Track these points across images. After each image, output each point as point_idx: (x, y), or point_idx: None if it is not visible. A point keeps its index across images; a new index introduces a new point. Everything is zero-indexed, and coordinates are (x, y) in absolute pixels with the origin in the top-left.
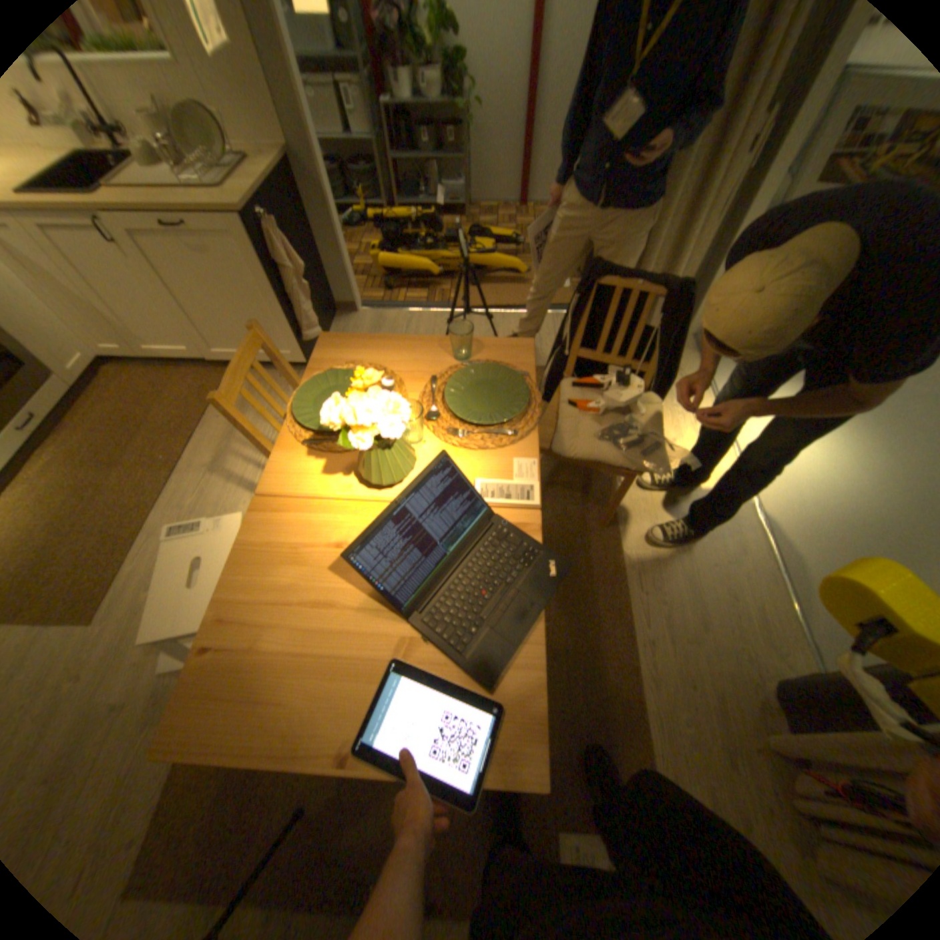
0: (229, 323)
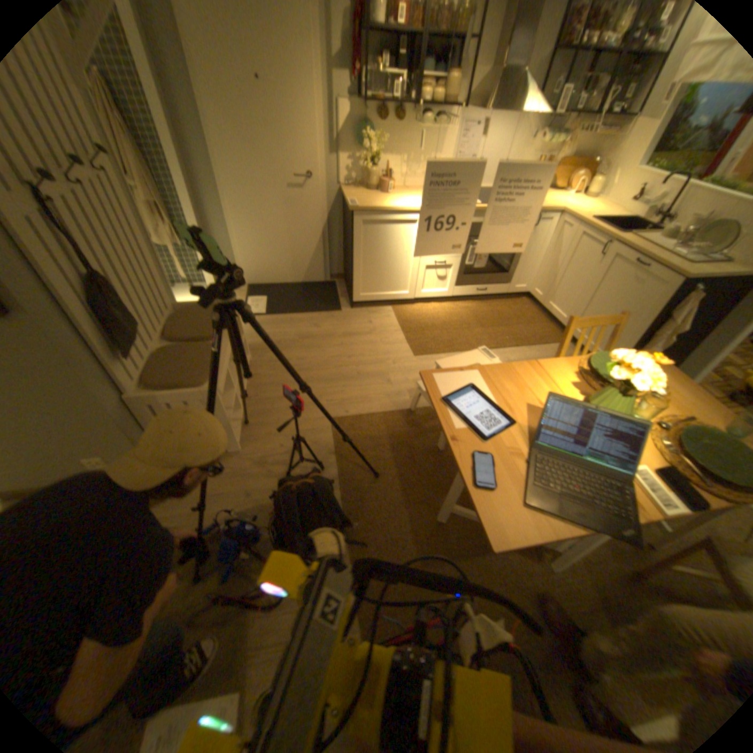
0: None
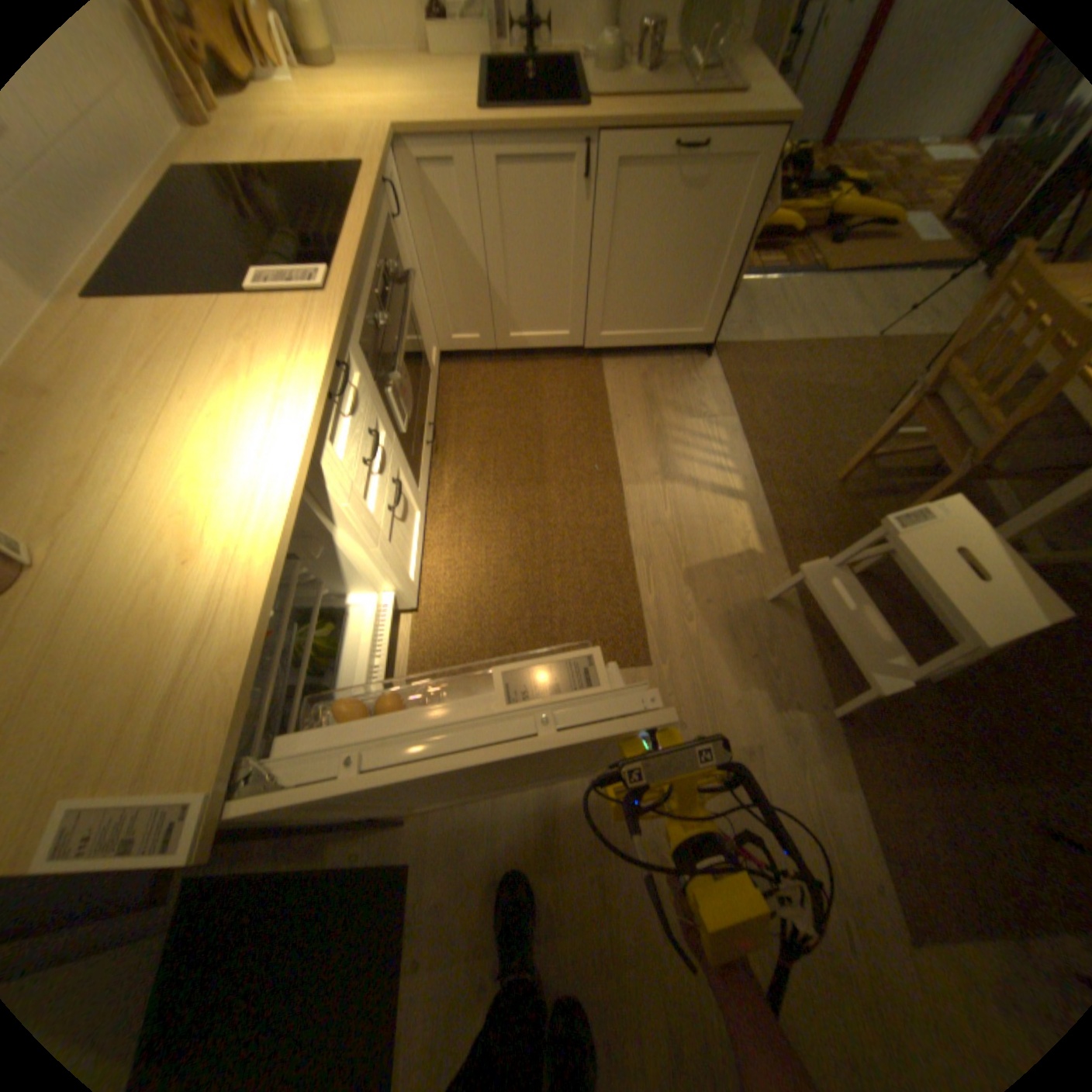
0: (652, 292)
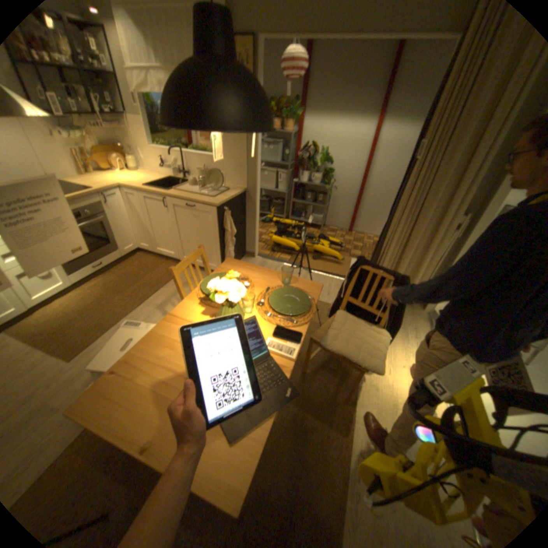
0: (196, 246)
